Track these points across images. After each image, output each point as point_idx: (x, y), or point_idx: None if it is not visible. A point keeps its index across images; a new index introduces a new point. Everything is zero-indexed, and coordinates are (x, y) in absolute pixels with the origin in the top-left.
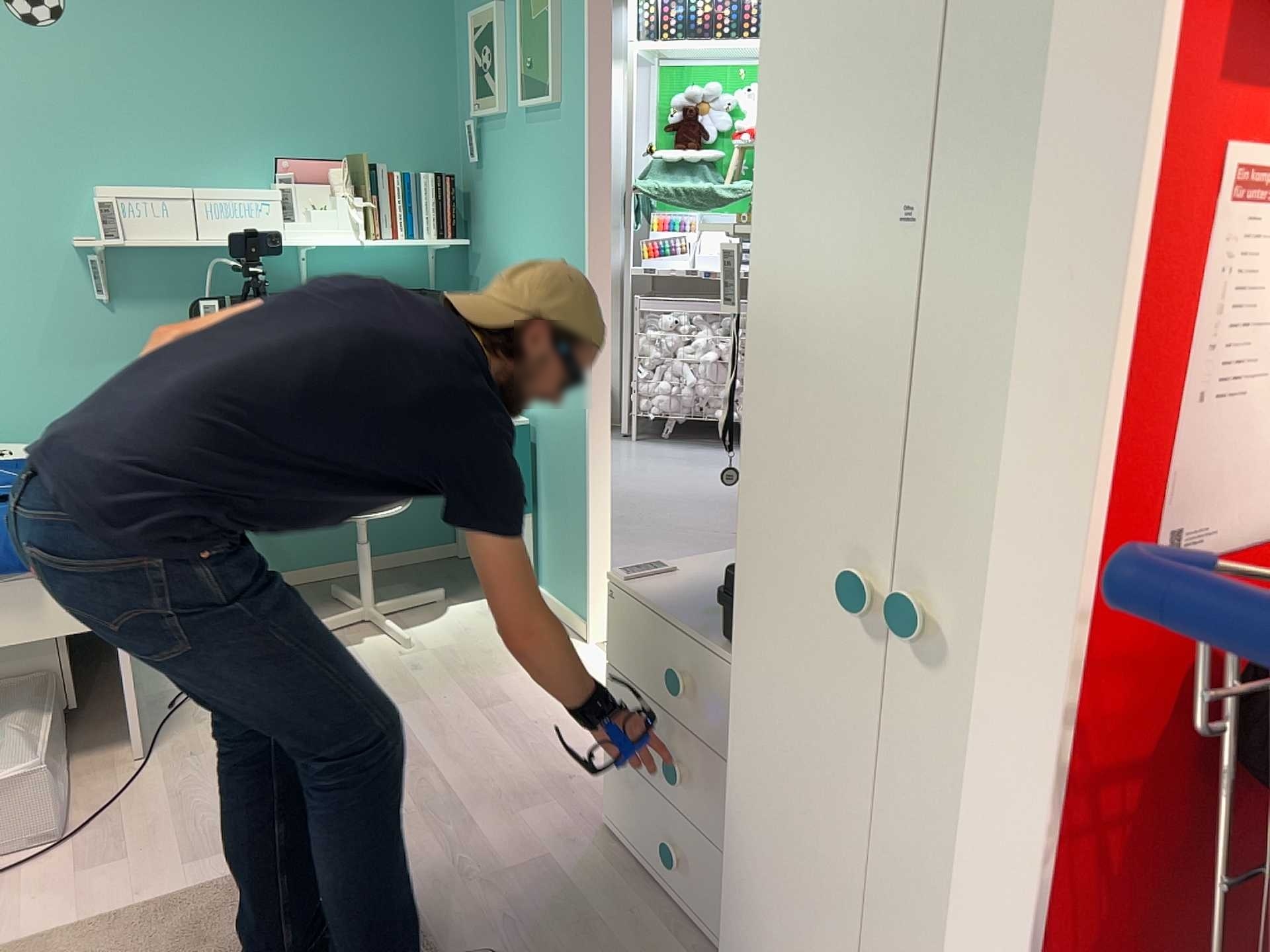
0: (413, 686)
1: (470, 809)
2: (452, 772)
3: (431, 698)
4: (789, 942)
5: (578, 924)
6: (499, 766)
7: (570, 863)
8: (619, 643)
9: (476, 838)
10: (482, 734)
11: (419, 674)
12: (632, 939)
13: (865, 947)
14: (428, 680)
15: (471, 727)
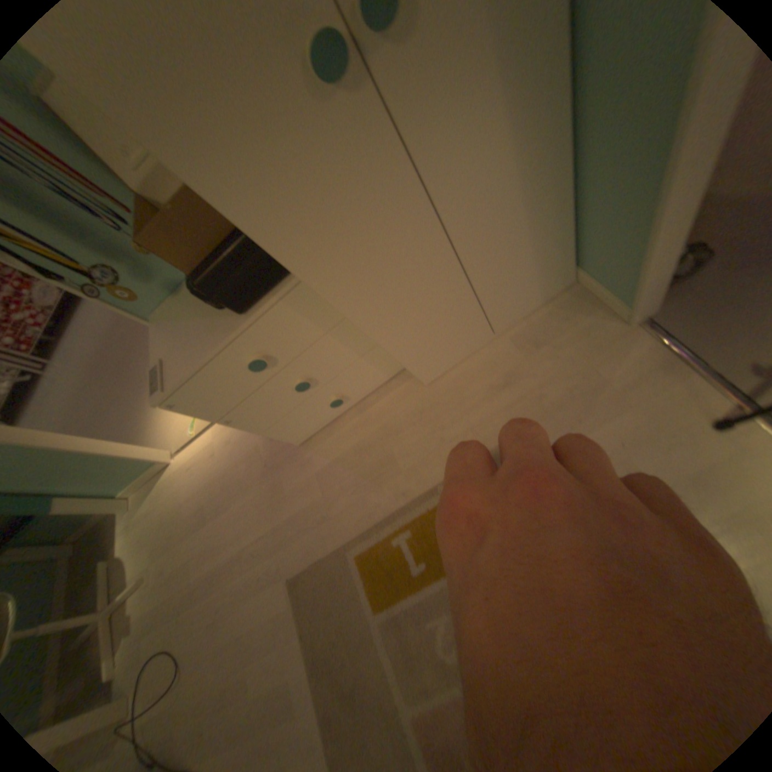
0: (176, 572)
1: (278, 522)
2: (250, 536)
3: (189, 558)
4: (432, 318)
5: (361, 454)
6: (250, 508)
7: (323, 462)
8: (210, 409)
9: (299, 516)
10: (225, 521)
11: (167, 569)
12: (372, 427)
13: (465, 262)
14: (173, 562)
15: (217, 528)
